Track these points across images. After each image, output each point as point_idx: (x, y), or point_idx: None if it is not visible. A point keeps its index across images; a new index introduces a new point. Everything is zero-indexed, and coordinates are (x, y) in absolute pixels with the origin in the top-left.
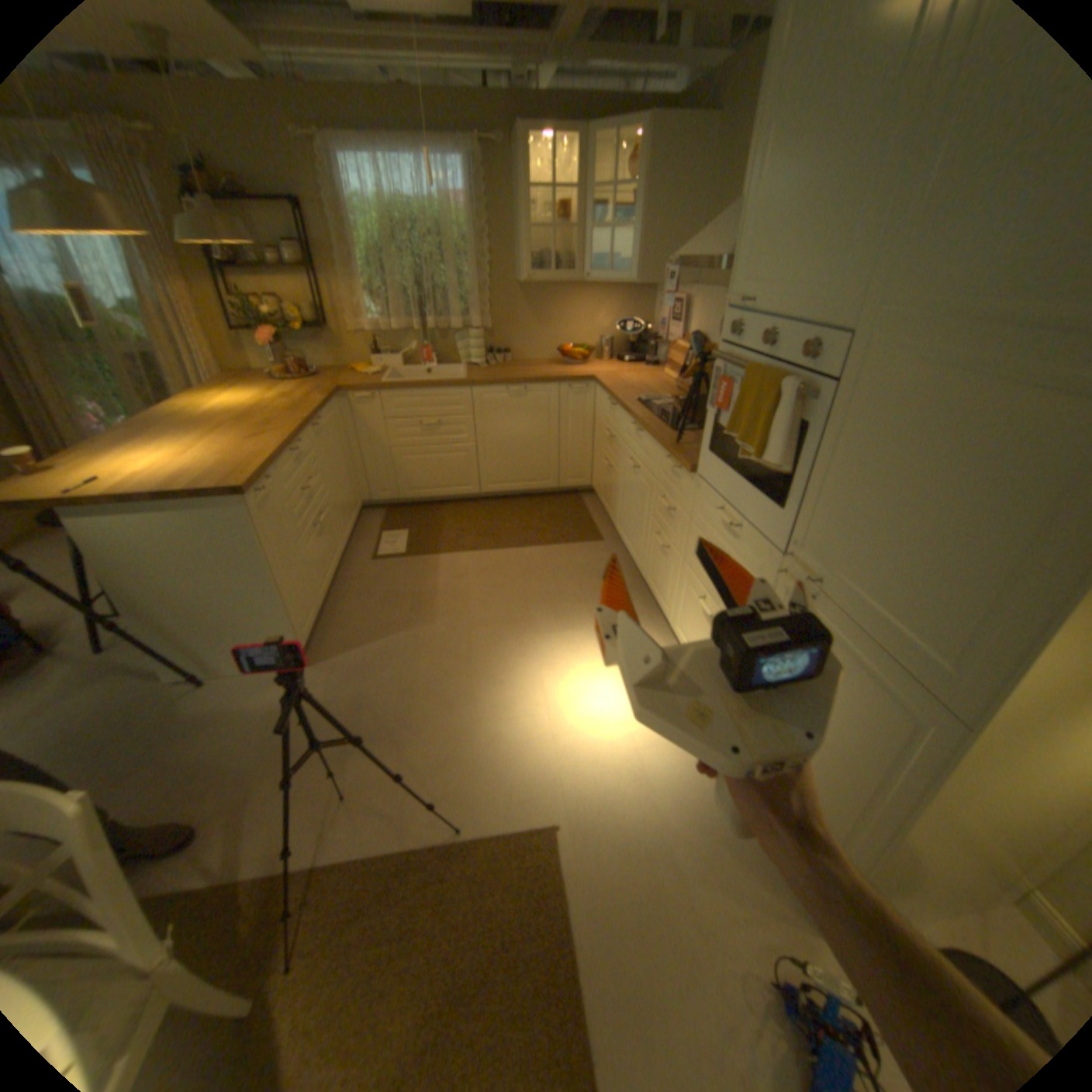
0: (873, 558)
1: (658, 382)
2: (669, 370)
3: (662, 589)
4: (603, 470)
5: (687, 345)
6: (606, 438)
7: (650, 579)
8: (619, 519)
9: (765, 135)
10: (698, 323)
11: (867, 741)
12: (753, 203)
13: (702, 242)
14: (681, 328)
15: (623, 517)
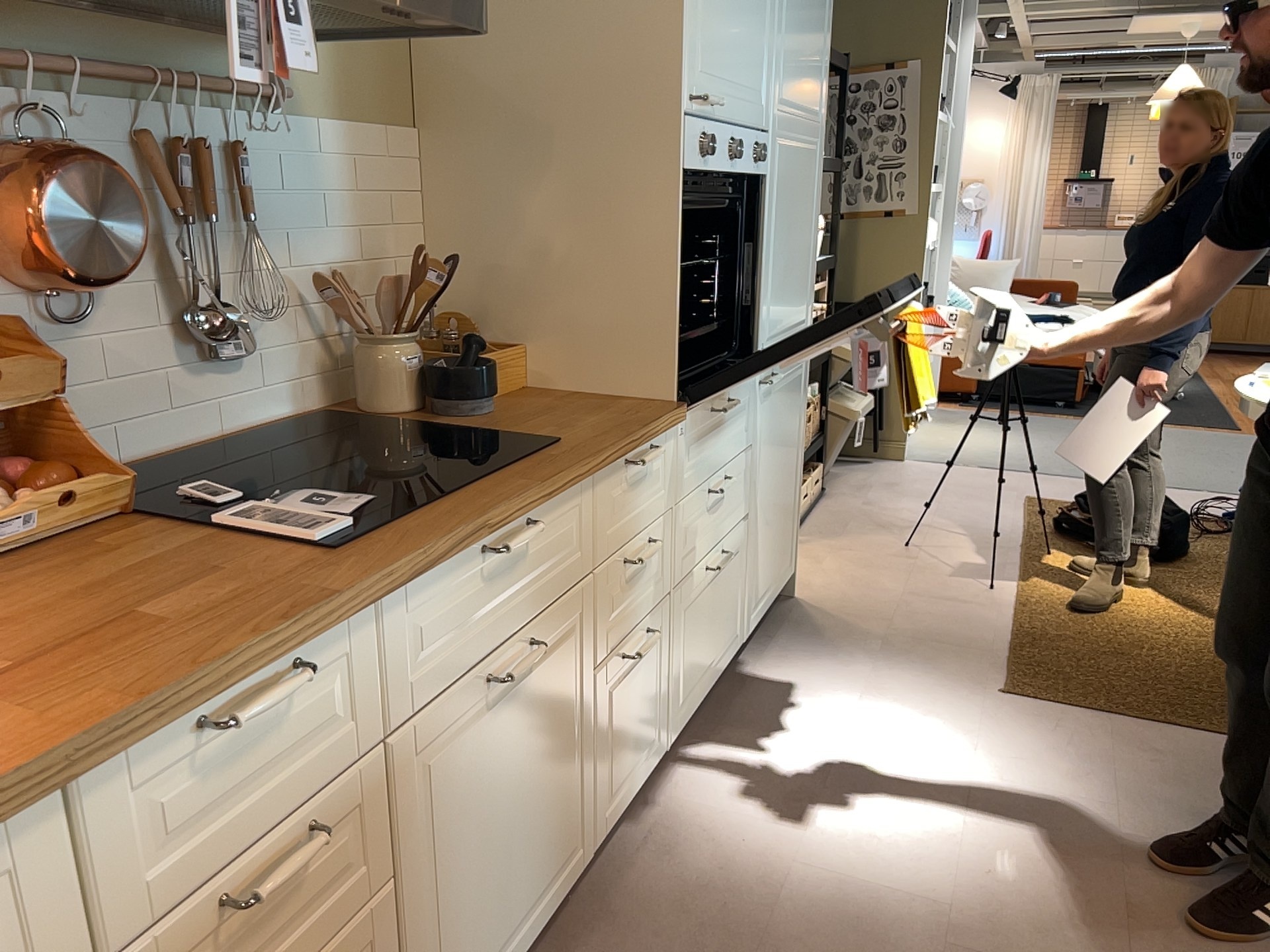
0: (789, 293)
1: None
2: None
3: (644, 733)
4: None
5: None
6: None
7: (613, 792)
8: None
9: None
10: None
11: (796, 417)
12: None
13: None
14: None
15: (476, 922)
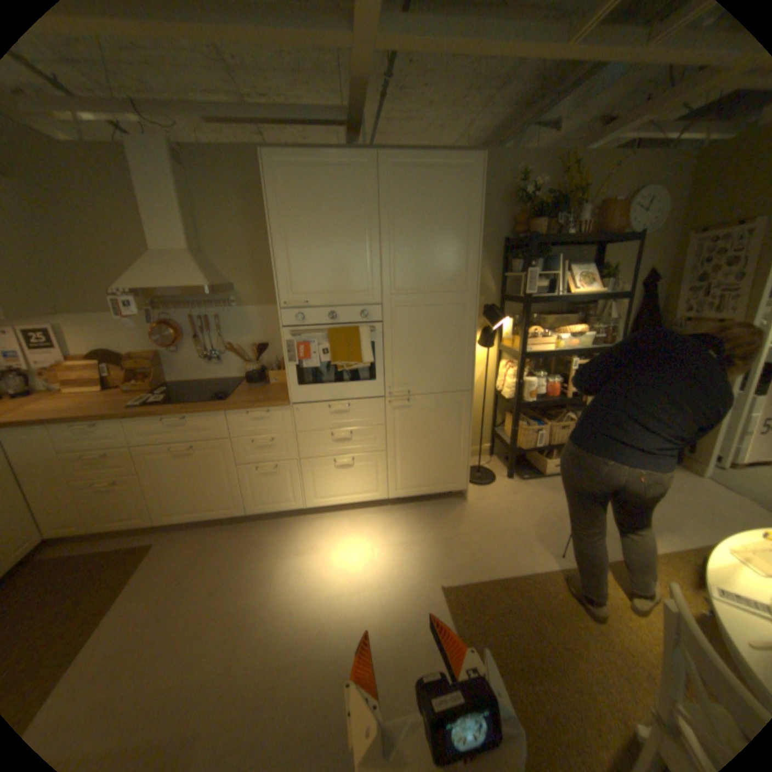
0: (425, 368)
1: (84, 397)
2: (73, 388)
3: (280, 496)
4: (86, 498)
5: (86, 361)
6: (78, 466)
7: (258, 504)
8: (166, 509)
9: (278, 228)
10: (84, 342)
11: (449, 422)
12: (281, 257)
13: (147, 278)
14: (57, 351)
15: (176, 501)
